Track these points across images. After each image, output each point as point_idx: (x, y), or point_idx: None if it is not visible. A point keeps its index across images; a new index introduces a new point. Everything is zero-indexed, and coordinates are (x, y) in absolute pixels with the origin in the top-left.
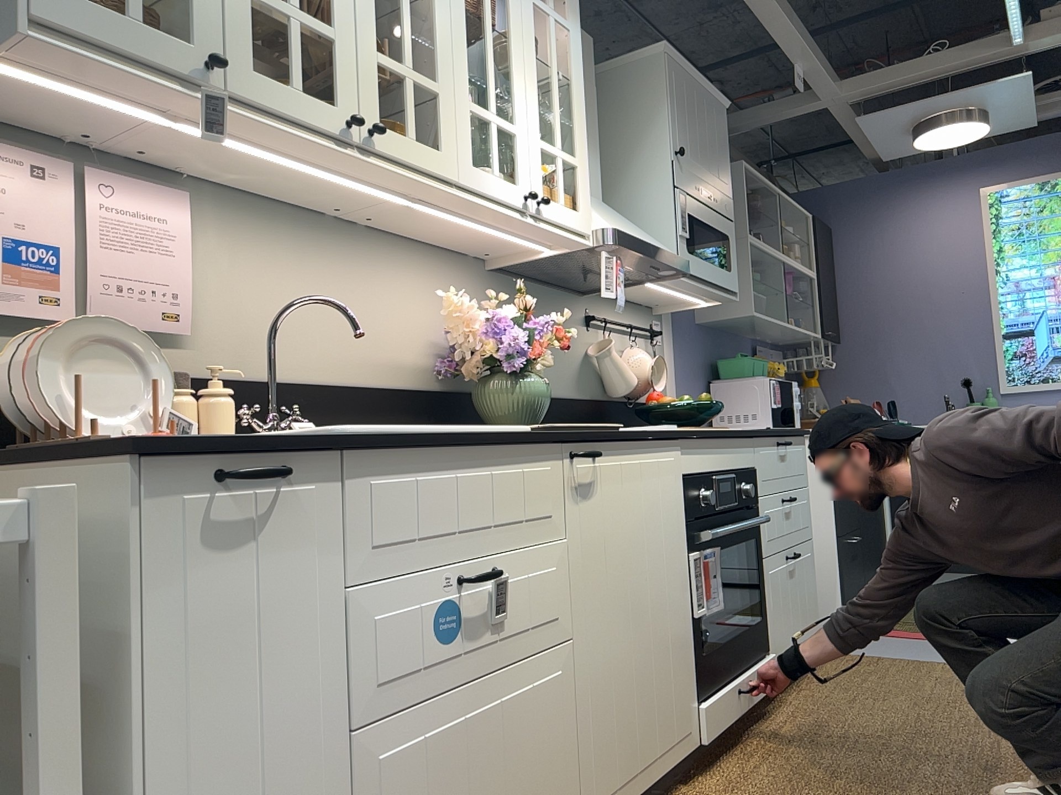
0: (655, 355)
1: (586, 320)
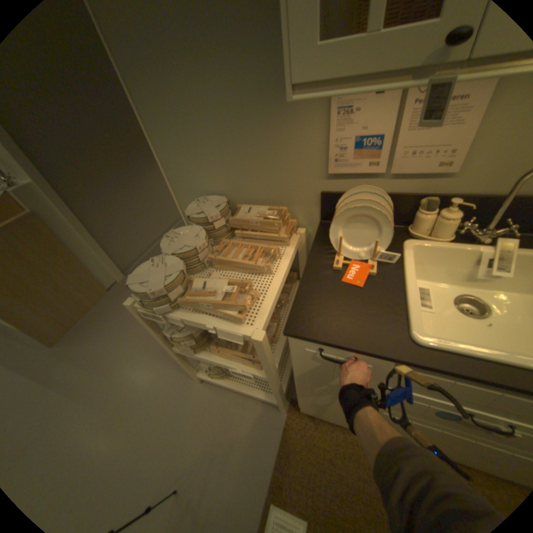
0: None
1: None
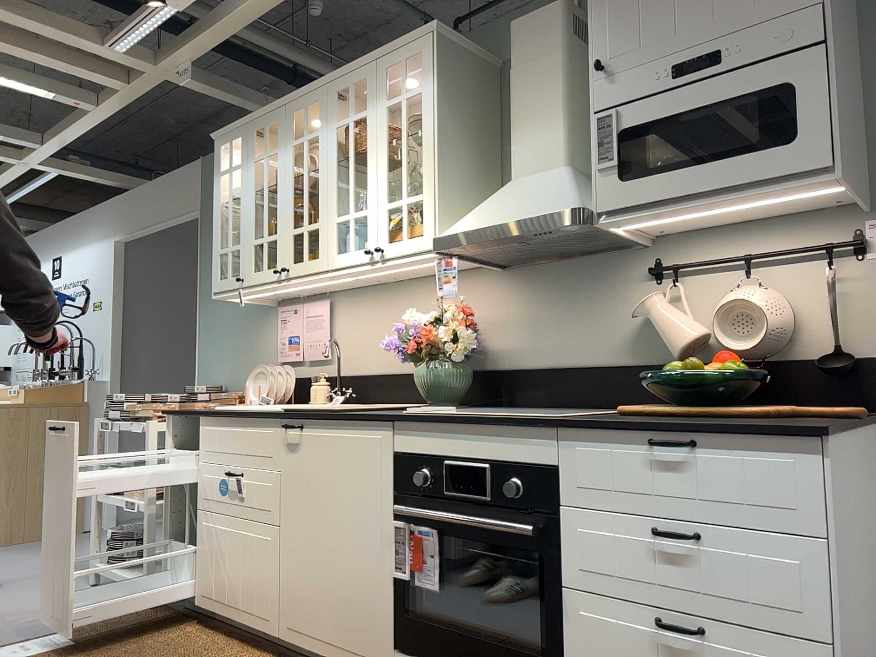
0: (825, 283)
1: (649, 274)
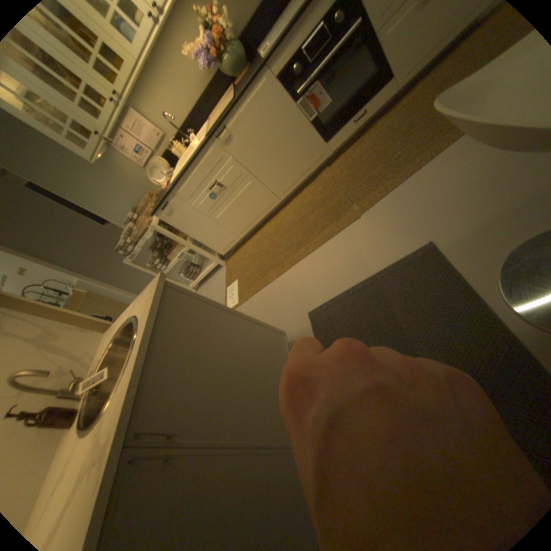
0: None
1: None
